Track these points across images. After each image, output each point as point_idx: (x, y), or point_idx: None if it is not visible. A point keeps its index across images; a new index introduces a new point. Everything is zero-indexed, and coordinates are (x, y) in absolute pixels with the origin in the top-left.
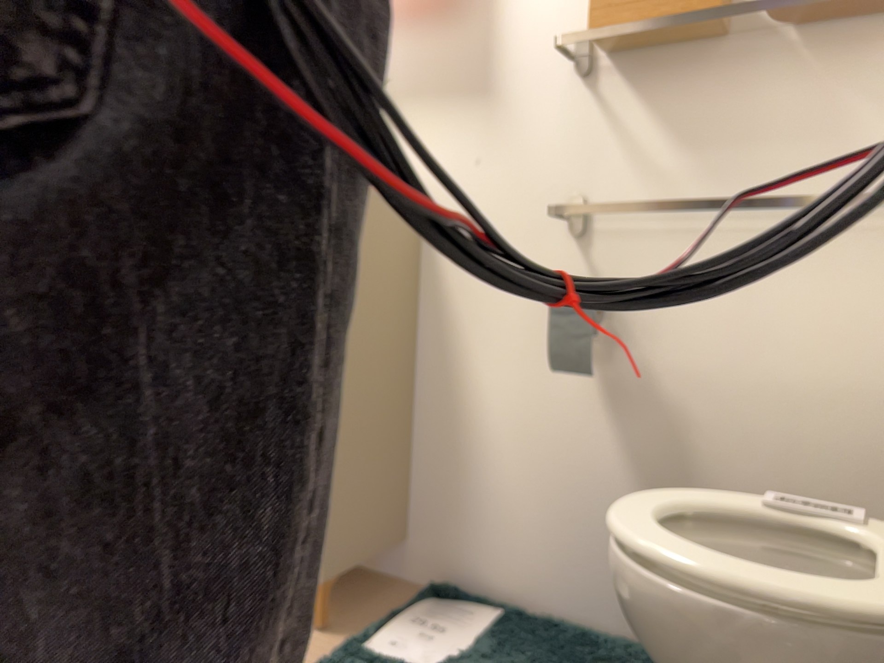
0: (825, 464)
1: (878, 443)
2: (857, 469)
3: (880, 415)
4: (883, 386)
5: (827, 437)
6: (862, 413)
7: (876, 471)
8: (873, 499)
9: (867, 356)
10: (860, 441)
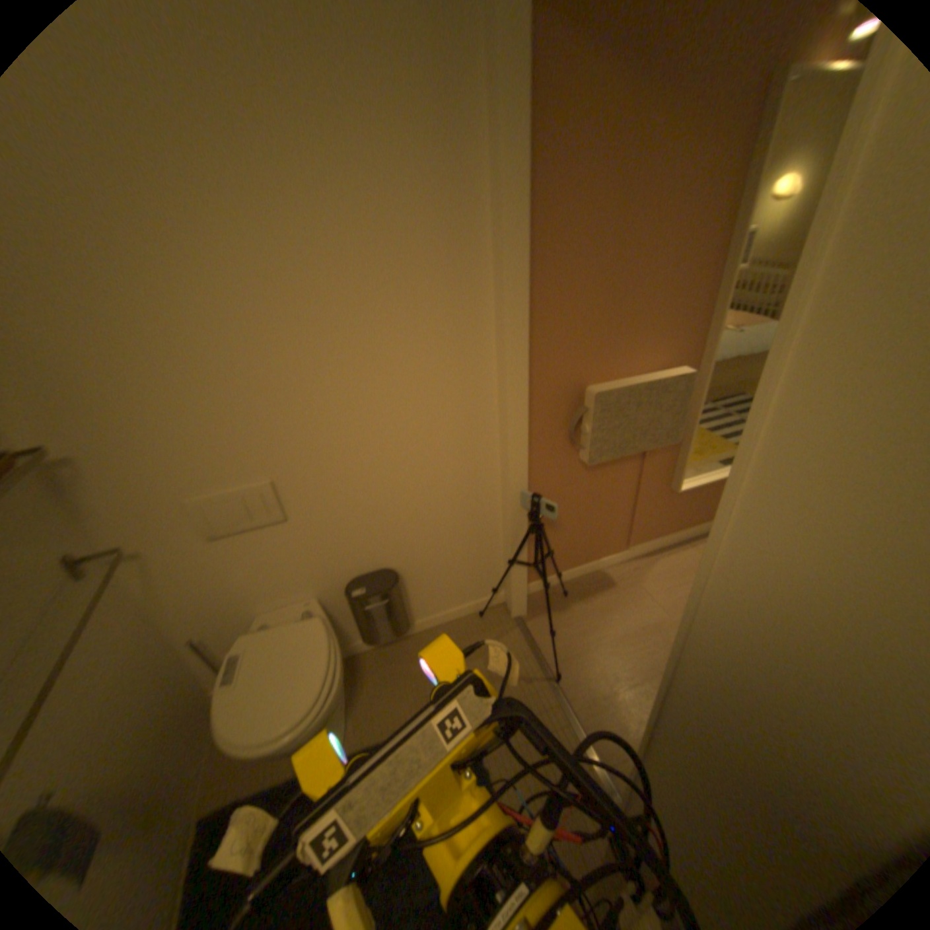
0: (141, 700)
1: (142, 668)
2: (147, 685)
3: (133, 659)
4: (125, 649)
5: (133, 691)
6: (130, 667)
7: (149, 677)
8: (157, 686)
9: (113, 646)
10: (139, 676)
